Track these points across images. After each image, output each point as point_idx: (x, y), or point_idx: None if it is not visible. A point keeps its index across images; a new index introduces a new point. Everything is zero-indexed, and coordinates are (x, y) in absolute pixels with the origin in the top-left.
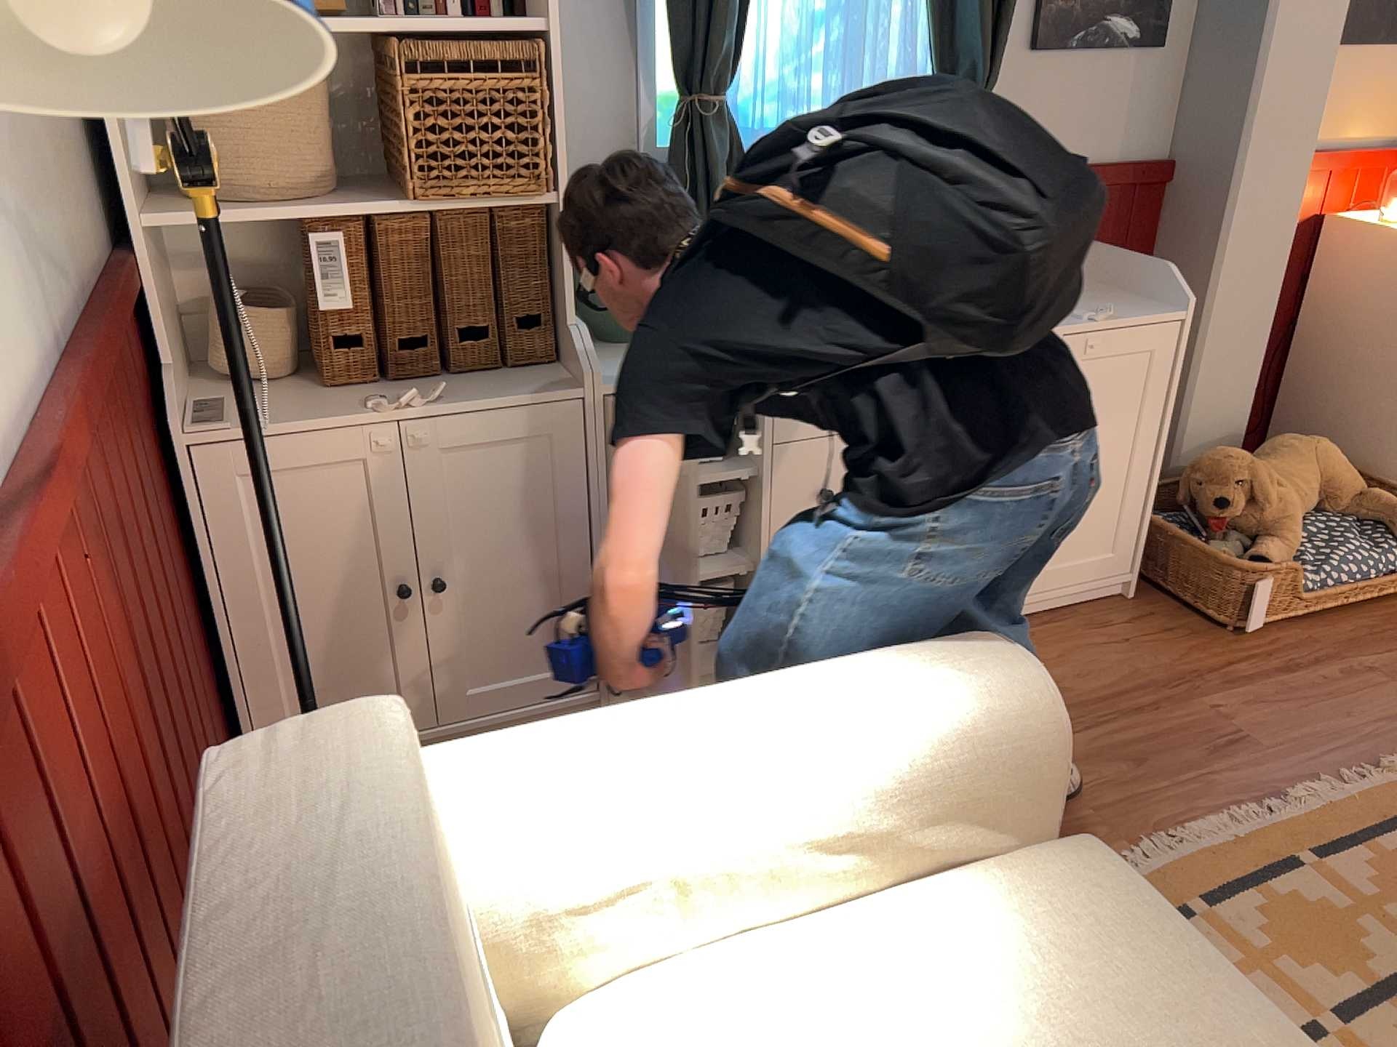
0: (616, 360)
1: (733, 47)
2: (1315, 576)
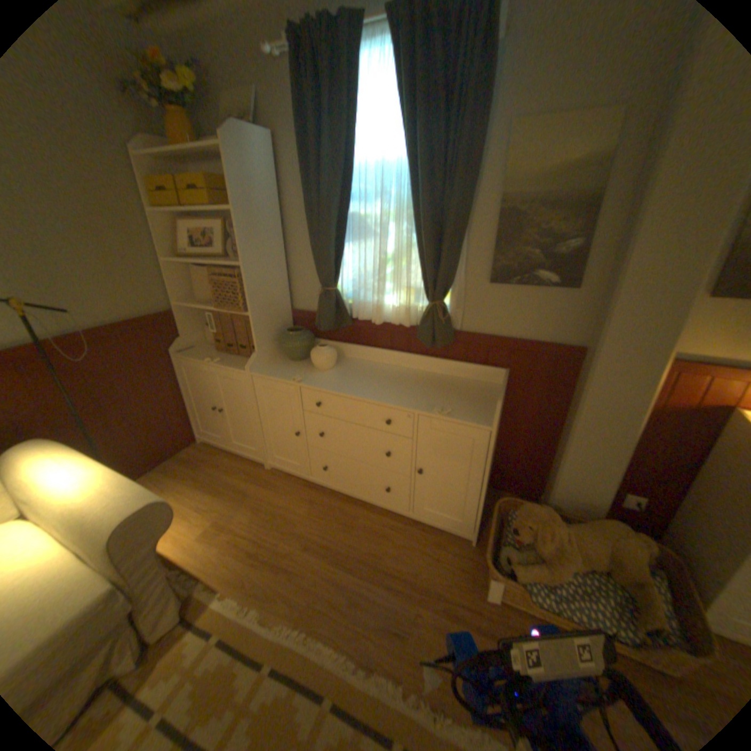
0: (277, 365)
1: (333, 272)
2: (553, 604)
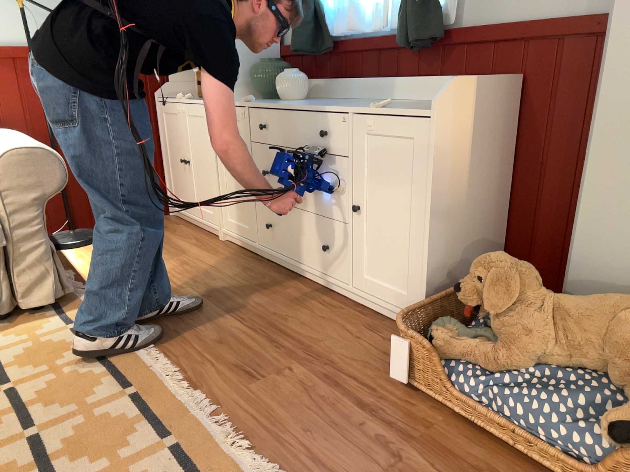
0: (242, 101)
1: None
2: (483, 389)
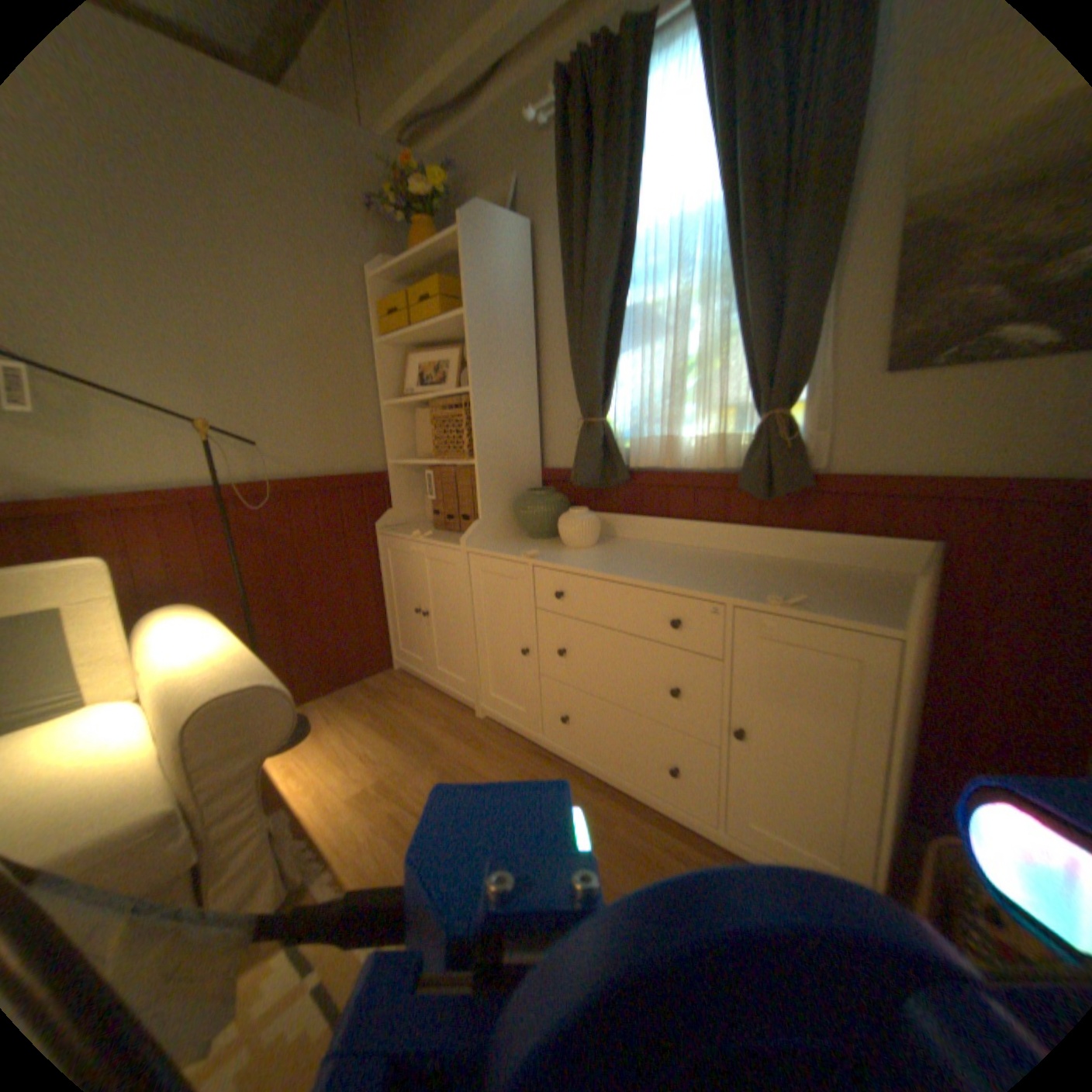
0: (508, 542)
1: (600, 391)
2: None
